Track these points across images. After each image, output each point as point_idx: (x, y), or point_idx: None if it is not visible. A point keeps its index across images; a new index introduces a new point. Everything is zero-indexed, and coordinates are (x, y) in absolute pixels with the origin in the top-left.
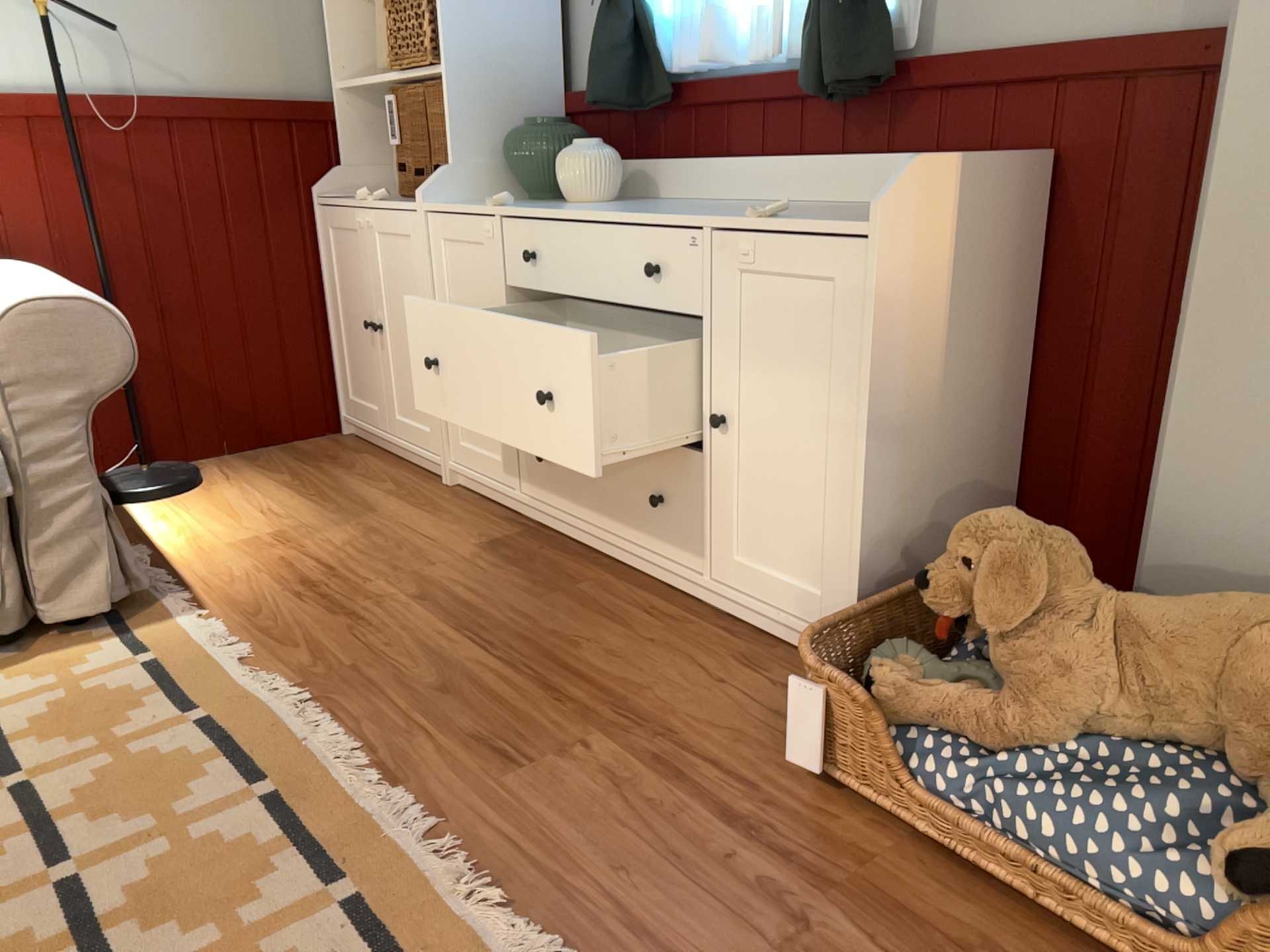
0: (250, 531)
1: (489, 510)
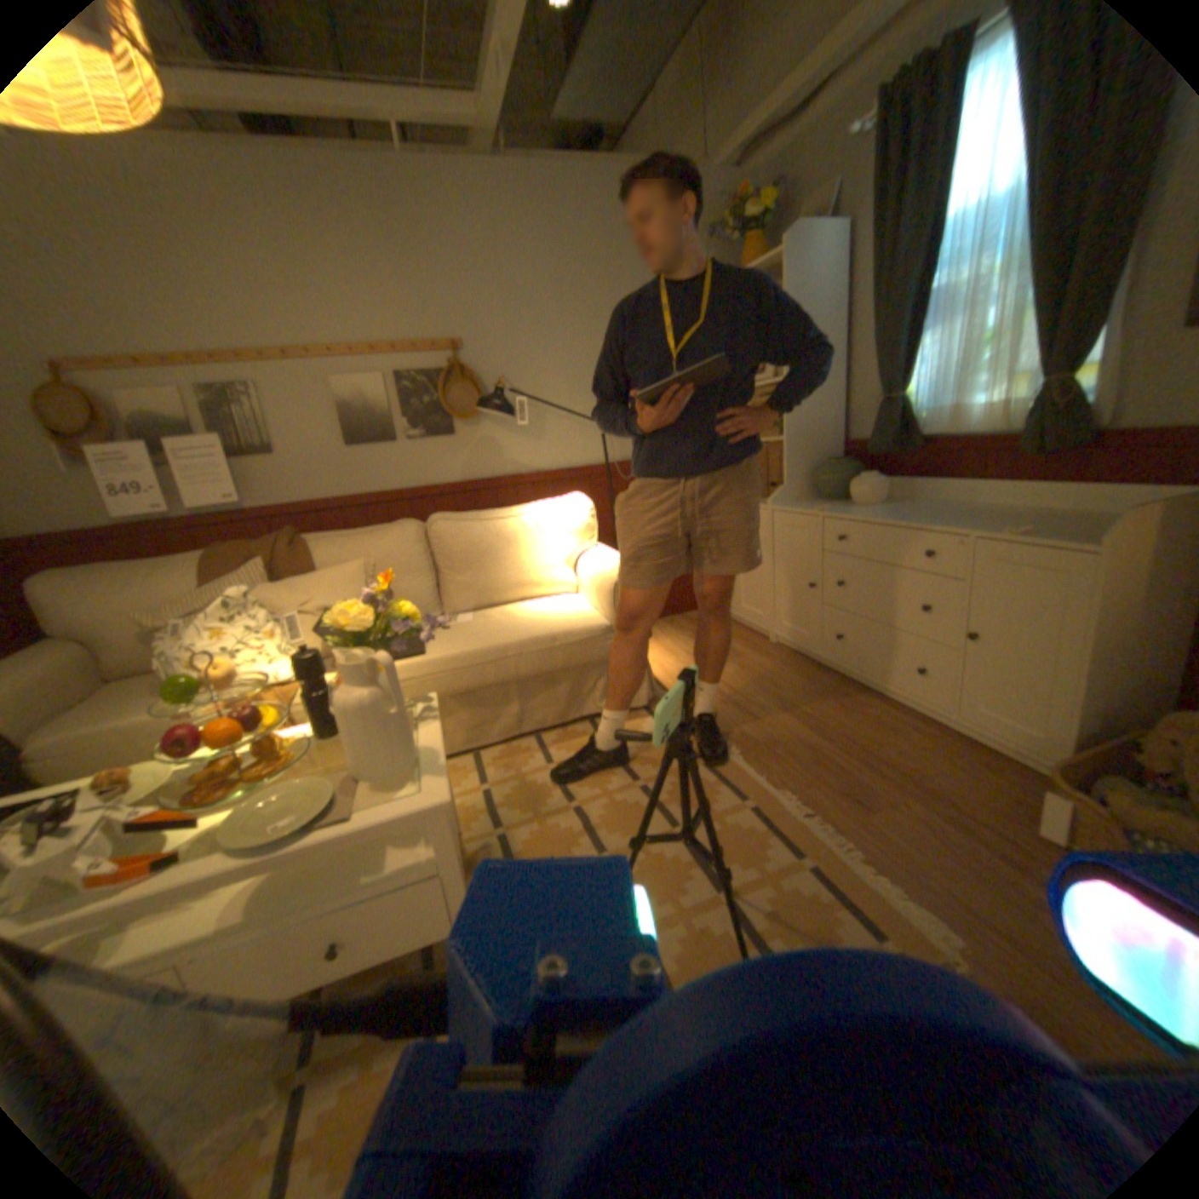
0: (684, 663)
1: (802, 659)
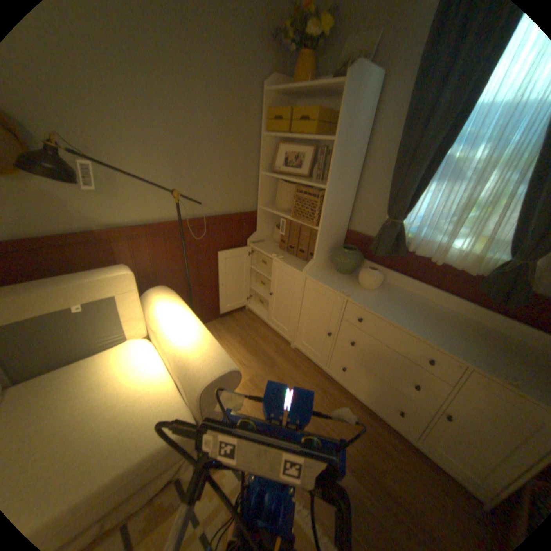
0: None
1: (313, 366)
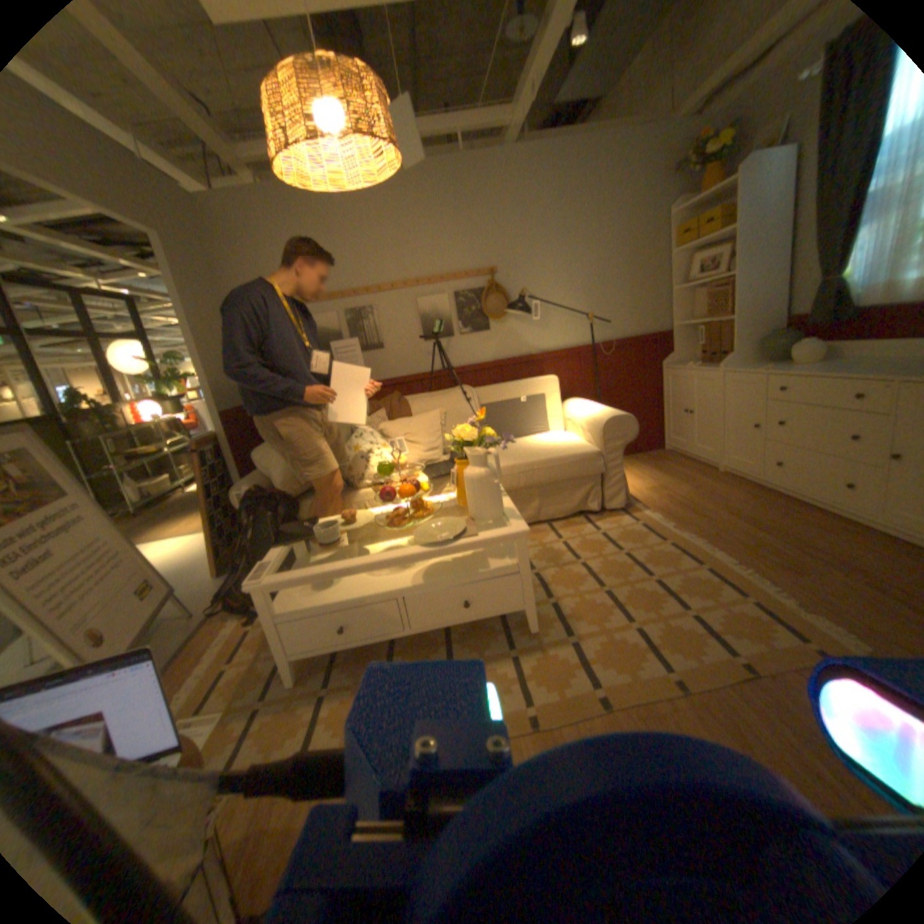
0: (649, 484)
1: (745, 482)
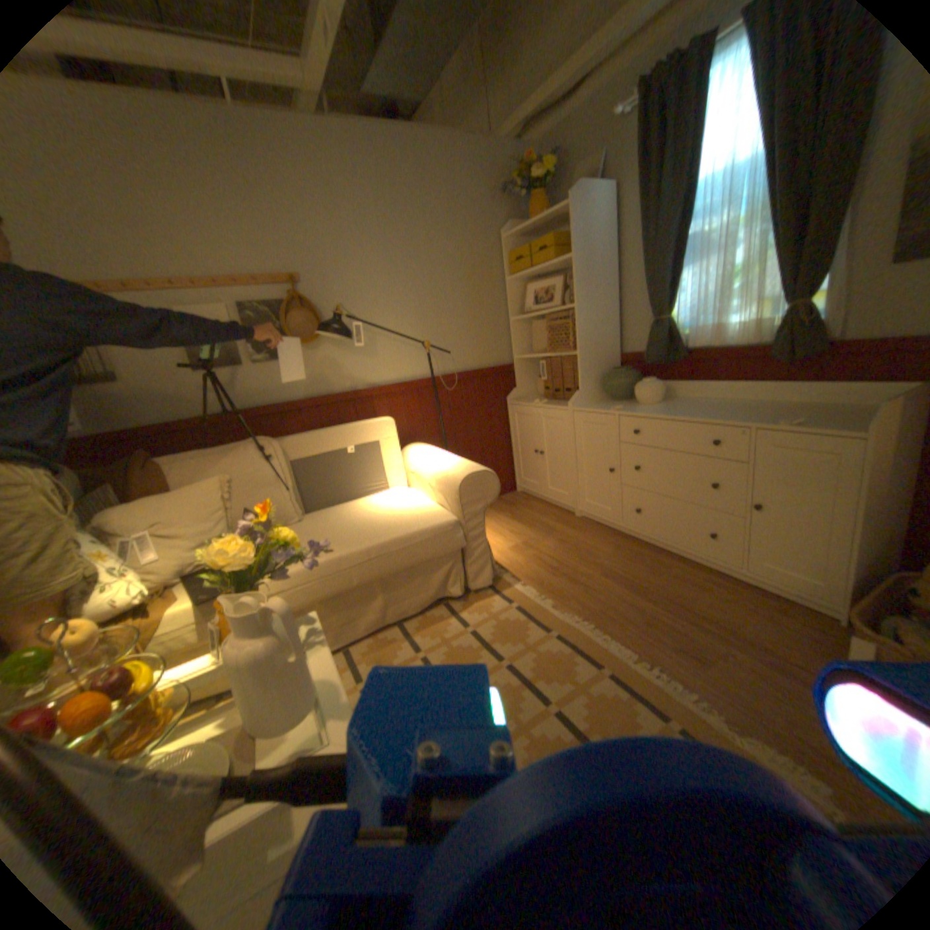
0: (511, 541)
1: (604, 529)
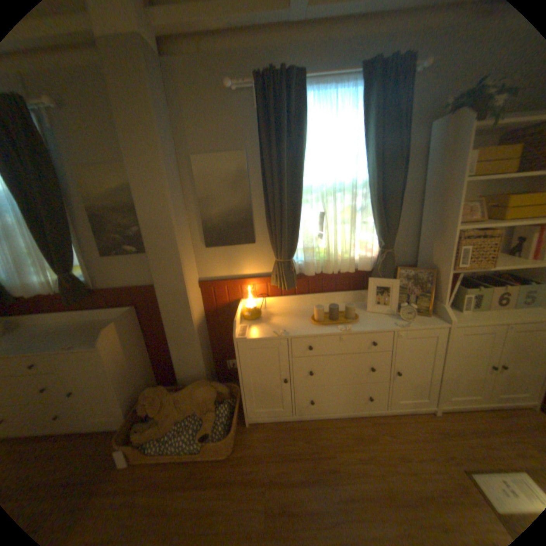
0: None
1: None
